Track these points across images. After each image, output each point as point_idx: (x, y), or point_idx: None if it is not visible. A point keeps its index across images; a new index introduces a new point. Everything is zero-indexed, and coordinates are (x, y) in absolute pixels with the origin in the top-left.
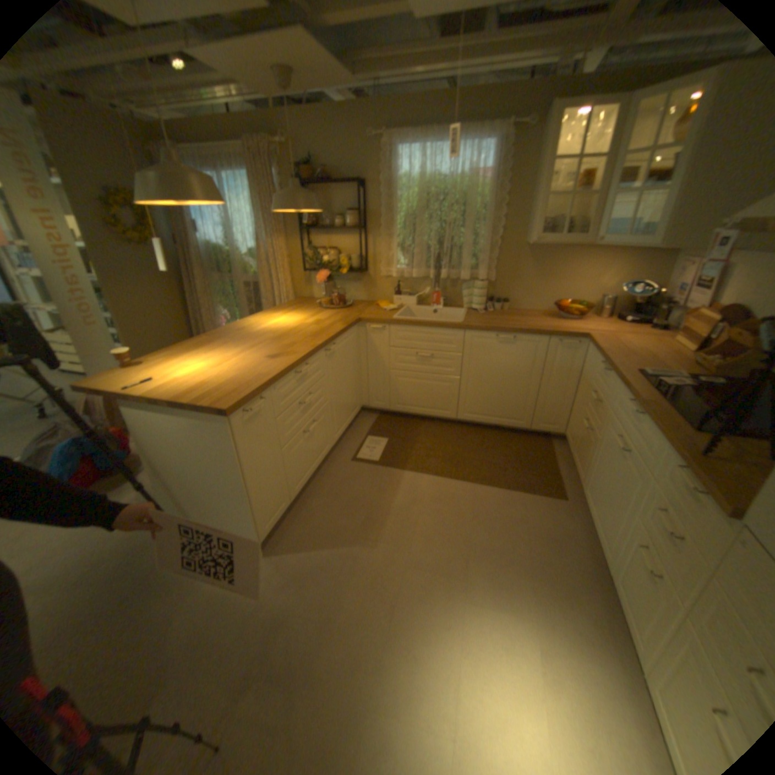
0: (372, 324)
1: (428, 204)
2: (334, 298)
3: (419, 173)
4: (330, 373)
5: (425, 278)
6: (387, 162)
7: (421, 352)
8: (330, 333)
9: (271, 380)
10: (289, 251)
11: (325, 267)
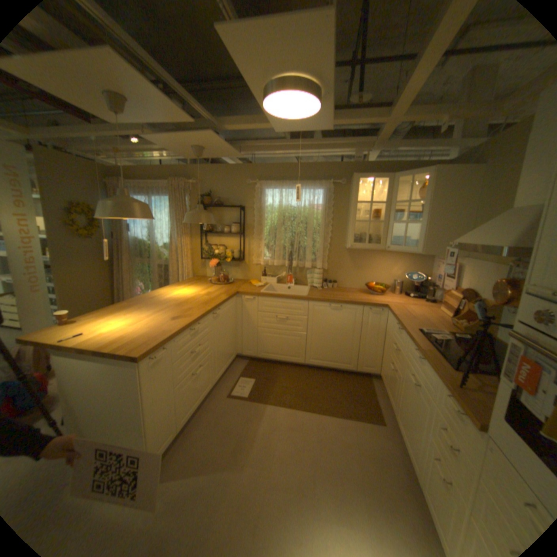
0: (246, 296)
1: (284, 223)
2: (220, 278)
3: (278, 205)
4: (215, 330)
5: (282, 266)
6: (259, 198)
7: (279, 315)
8: (217, 302)
9: (172, 336)
10: (192, 246)
11: (216, 257)
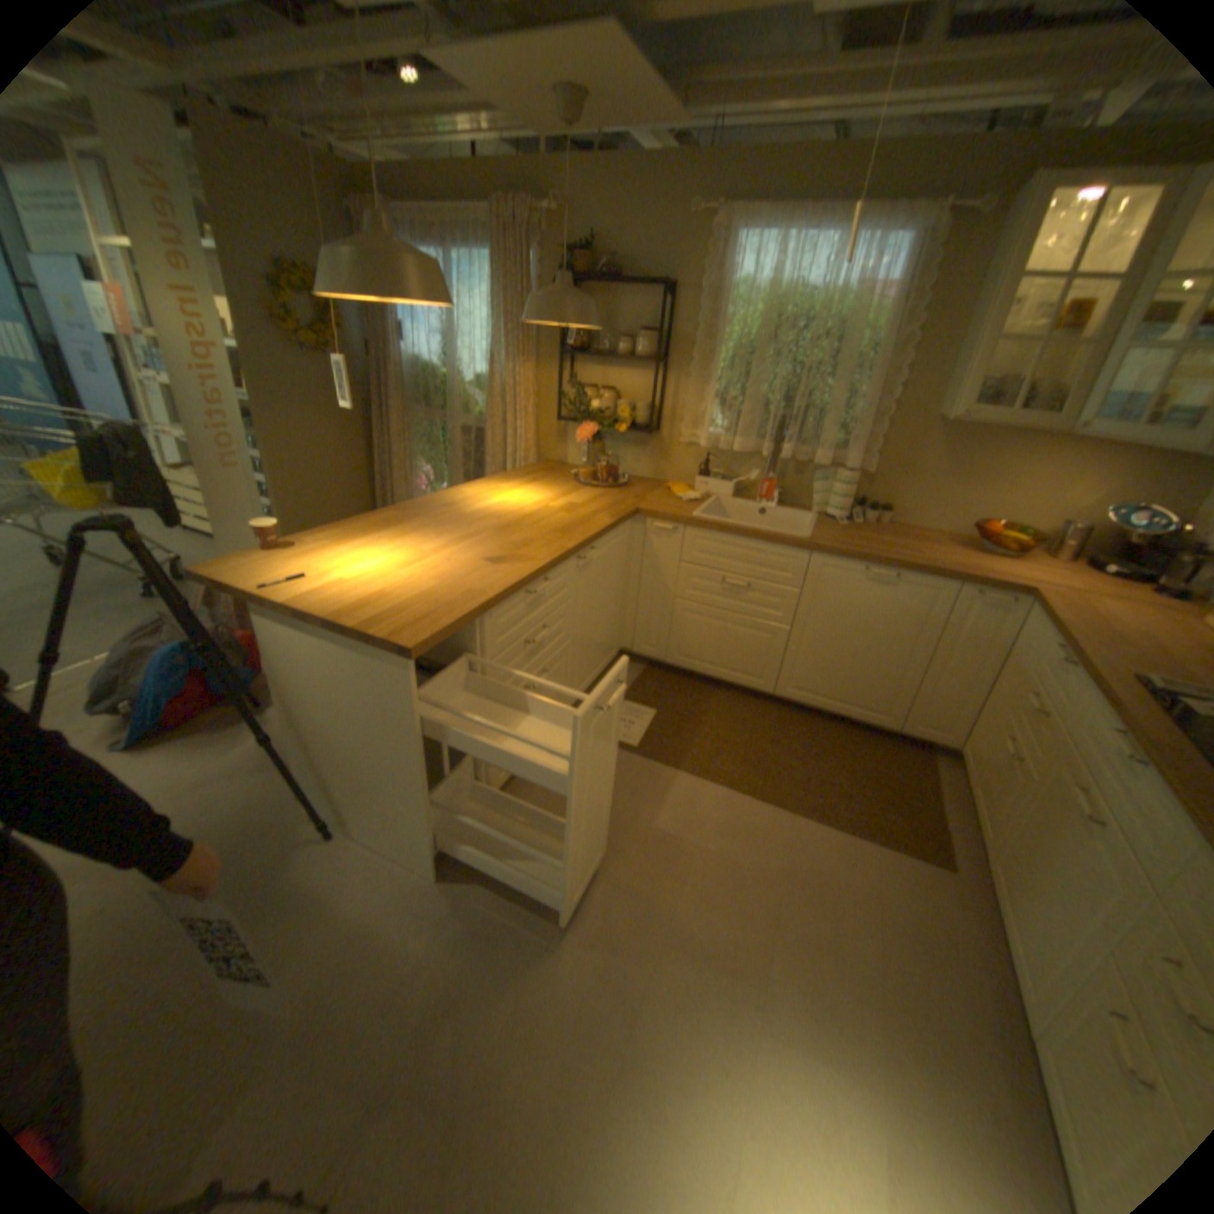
0: (656, 522)
1: (777, 334)
2: (598, 471)
3: (768, 281)
4: (578, 596)
5: (752, 454)
6: (717, 257)
7: (730, 577)
8: (588, 532)
9: (486, 605)
10: (537, 387)
11: (592, 420)
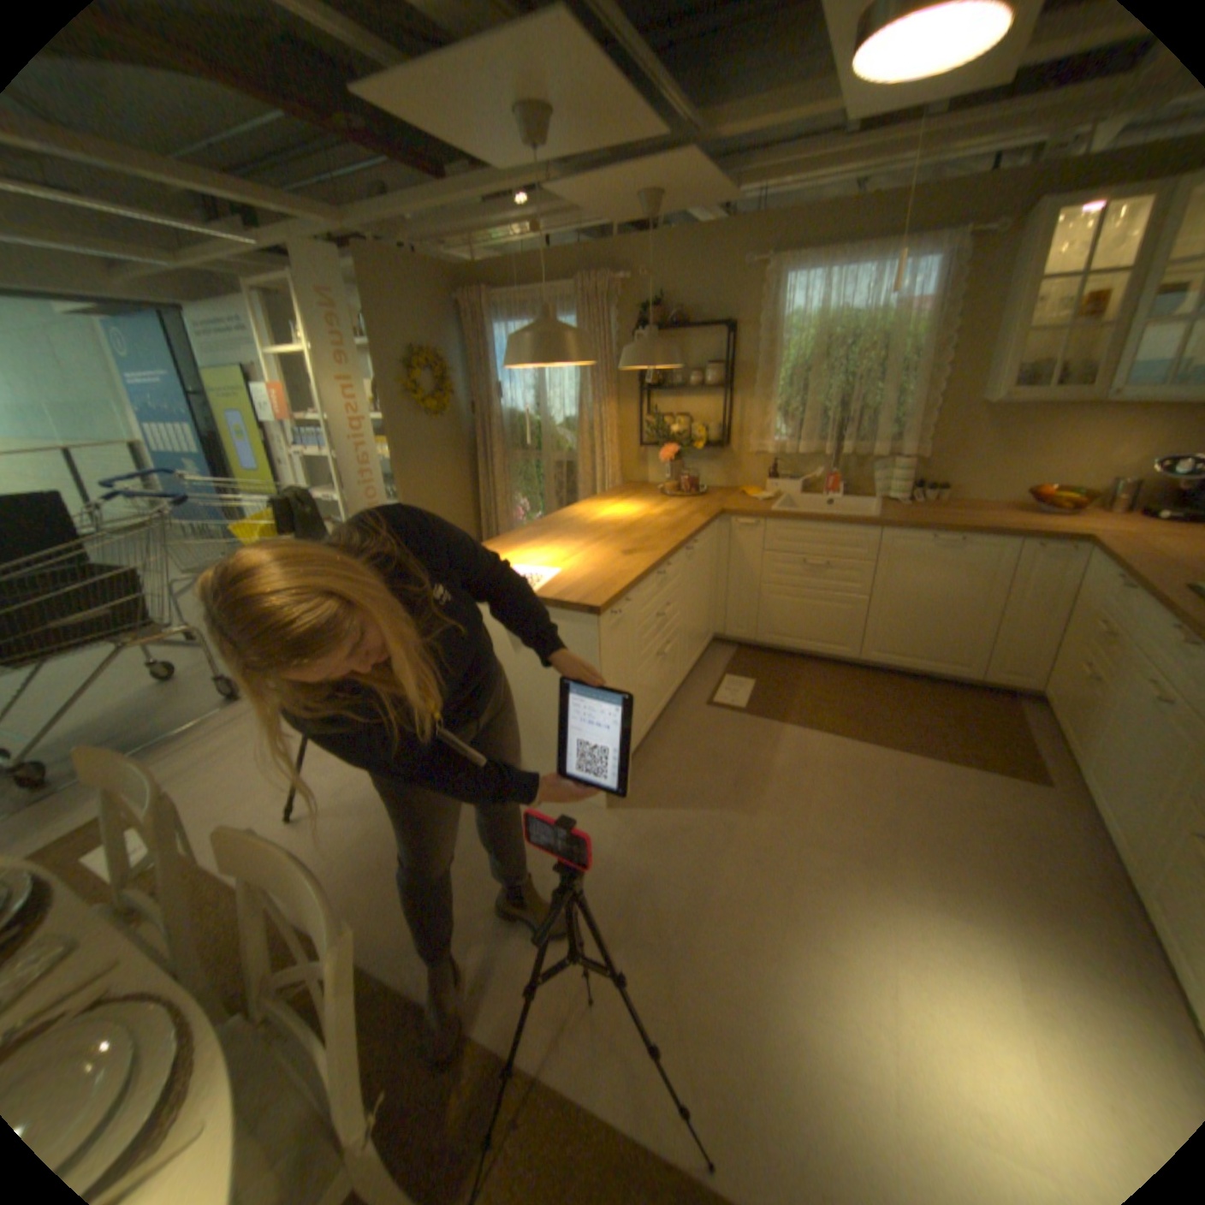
0: (739, 518)
1: (829, 352)
2: (682, 483)
3: (816, 310)
4: (686, 582)
5: (815, 455)
6: (770, 297)
7: (810, 558)
8: (690, 528)
9: (636, 579)
10: (619, 421)
11: (672, 441)
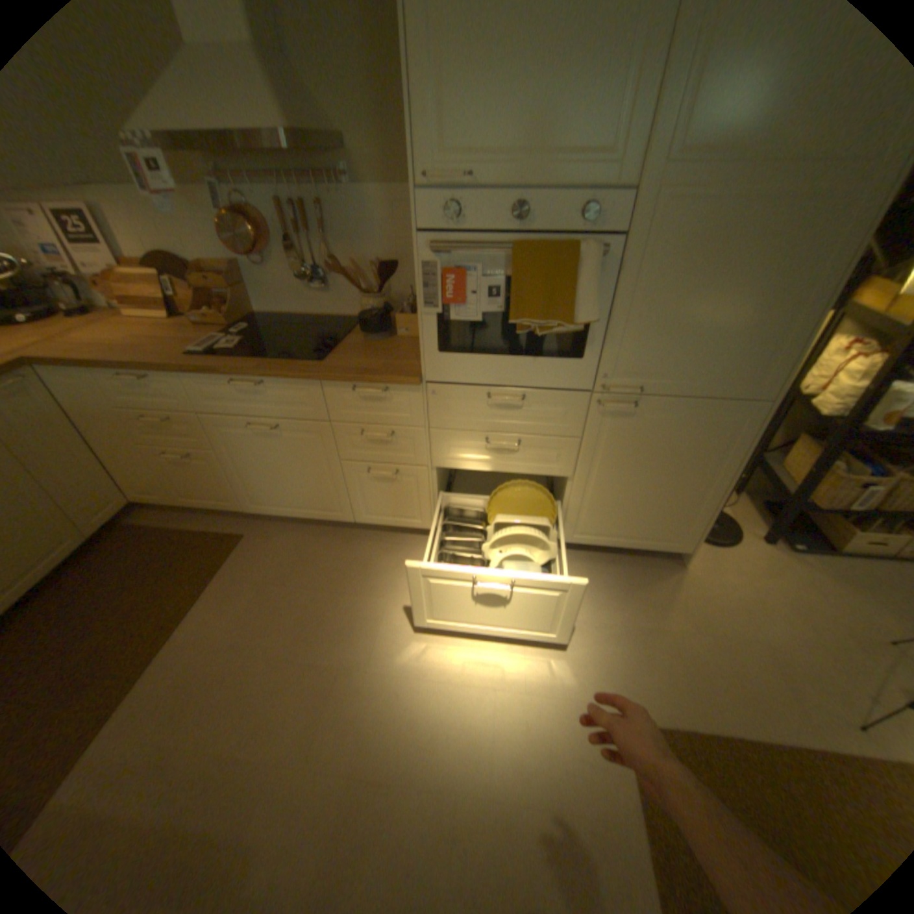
0: None
1: None
2: None
3: None
4: None
5: None
6: None
7: None
8: None
9: None
10: None
11: None
